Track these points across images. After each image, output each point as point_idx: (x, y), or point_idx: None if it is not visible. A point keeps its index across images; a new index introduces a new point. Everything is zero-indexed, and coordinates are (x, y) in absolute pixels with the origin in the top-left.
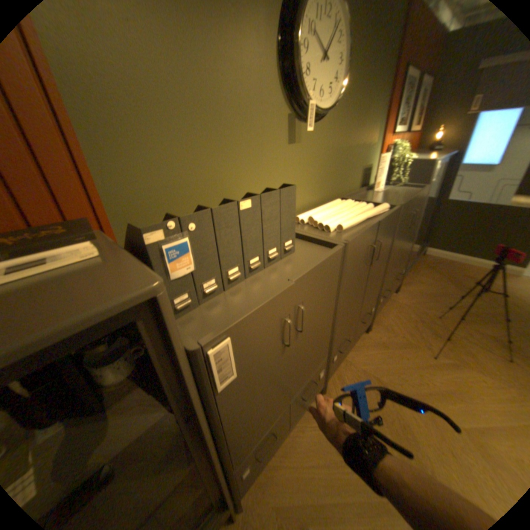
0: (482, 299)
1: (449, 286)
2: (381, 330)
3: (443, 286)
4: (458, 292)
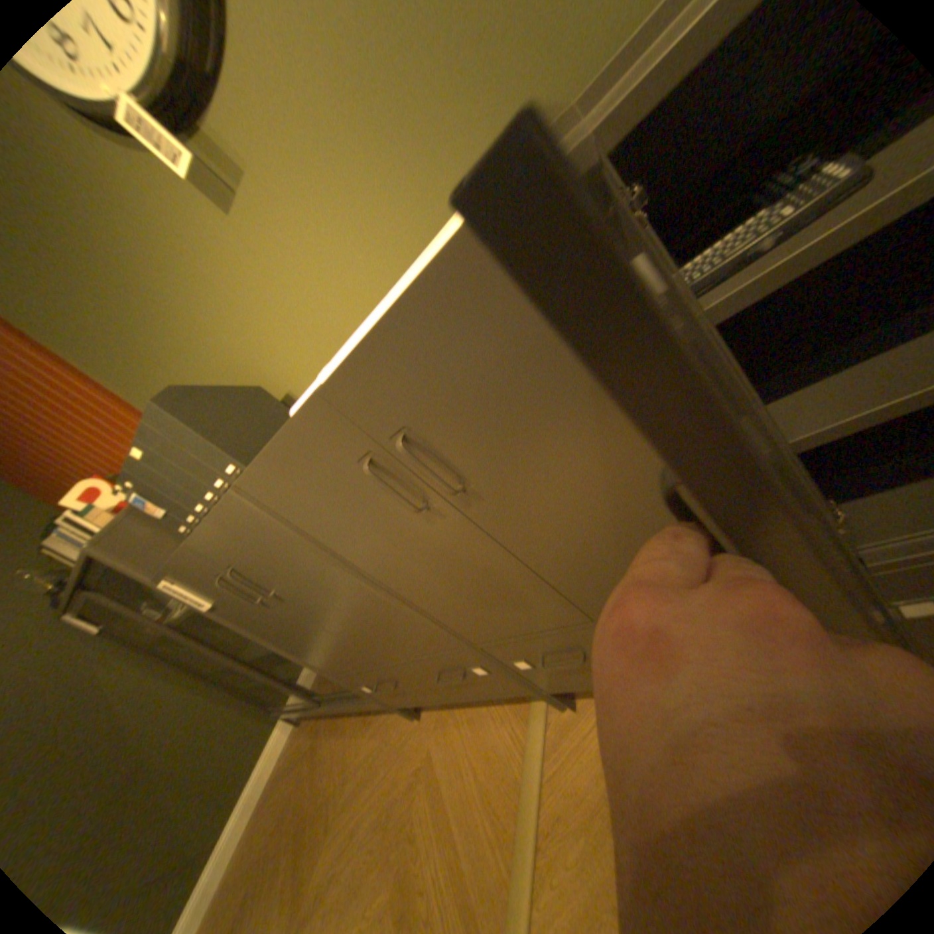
0: None
1: None
2: None
3: None
4: None
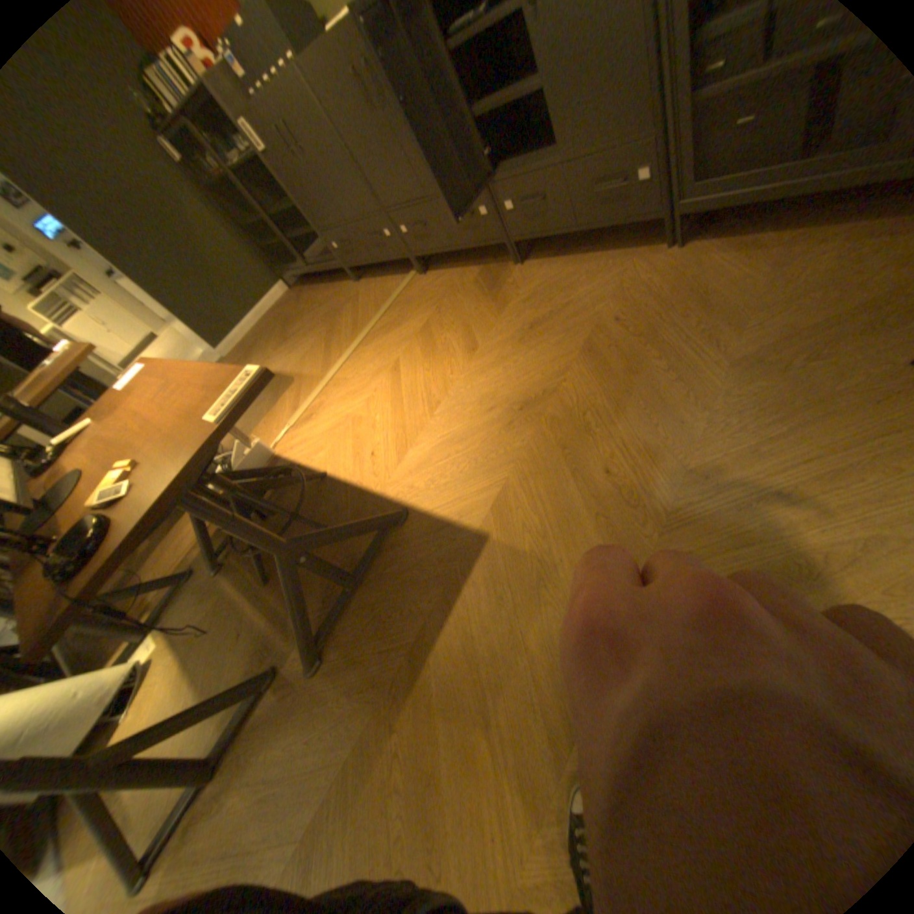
0: (752, 381)
1: (806, 313)
2: (530, 271)
3: (796, 301)
4: (770, 333)
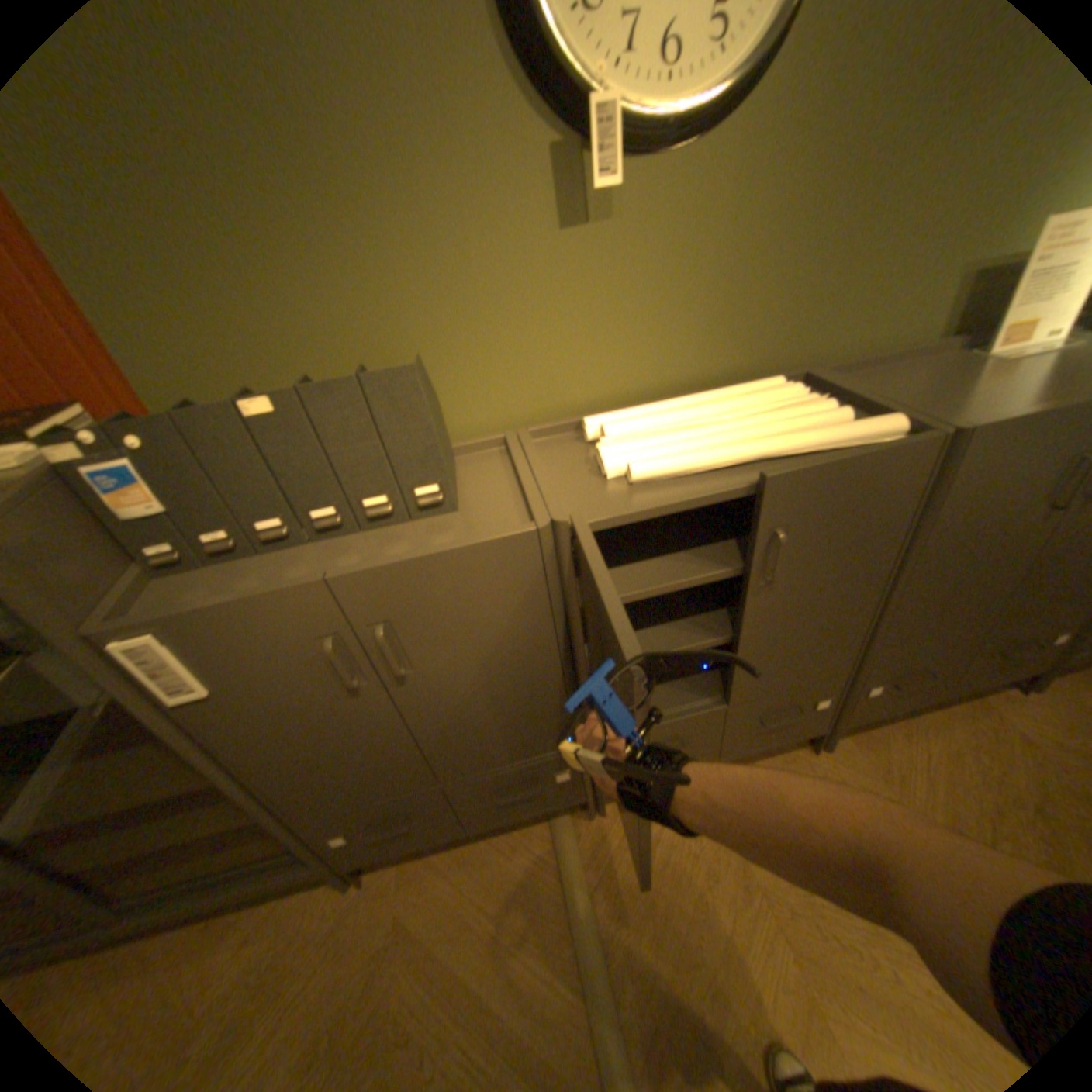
0: None
1: None
2: (868, 765)
3: None
4: None
